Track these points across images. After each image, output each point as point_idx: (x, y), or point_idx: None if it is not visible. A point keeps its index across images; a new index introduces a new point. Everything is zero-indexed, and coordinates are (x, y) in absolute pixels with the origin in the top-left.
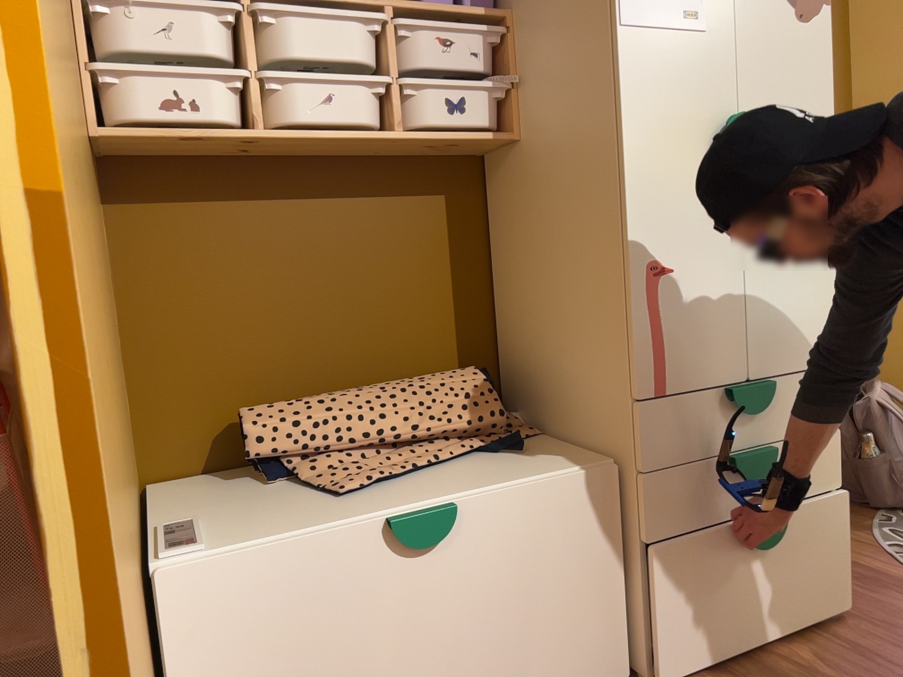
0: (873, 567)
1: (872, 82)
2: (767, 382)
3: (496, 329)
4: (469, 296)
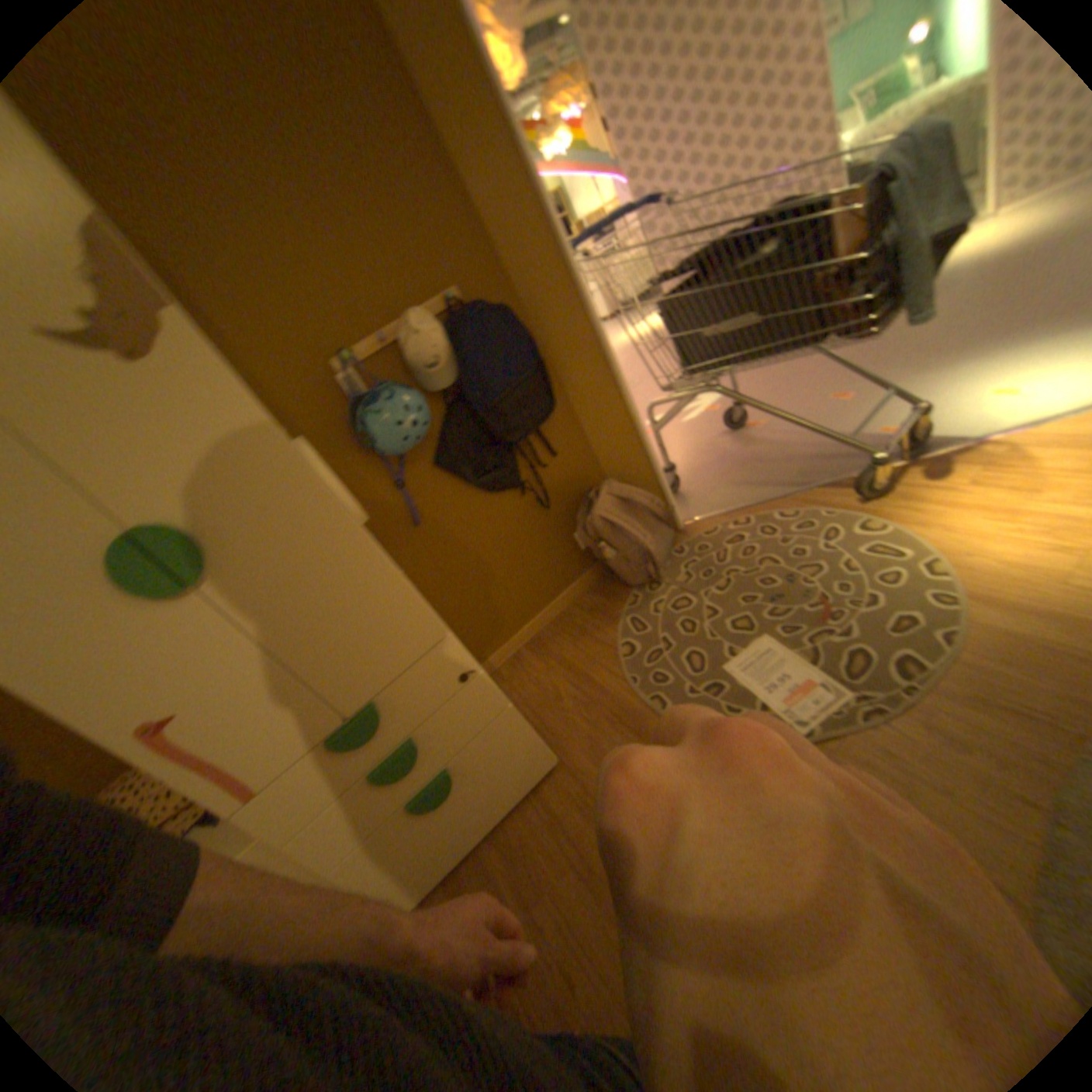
0: (600, 688)
1: (490, 185)
2: (365, 713)
3: None
4: None
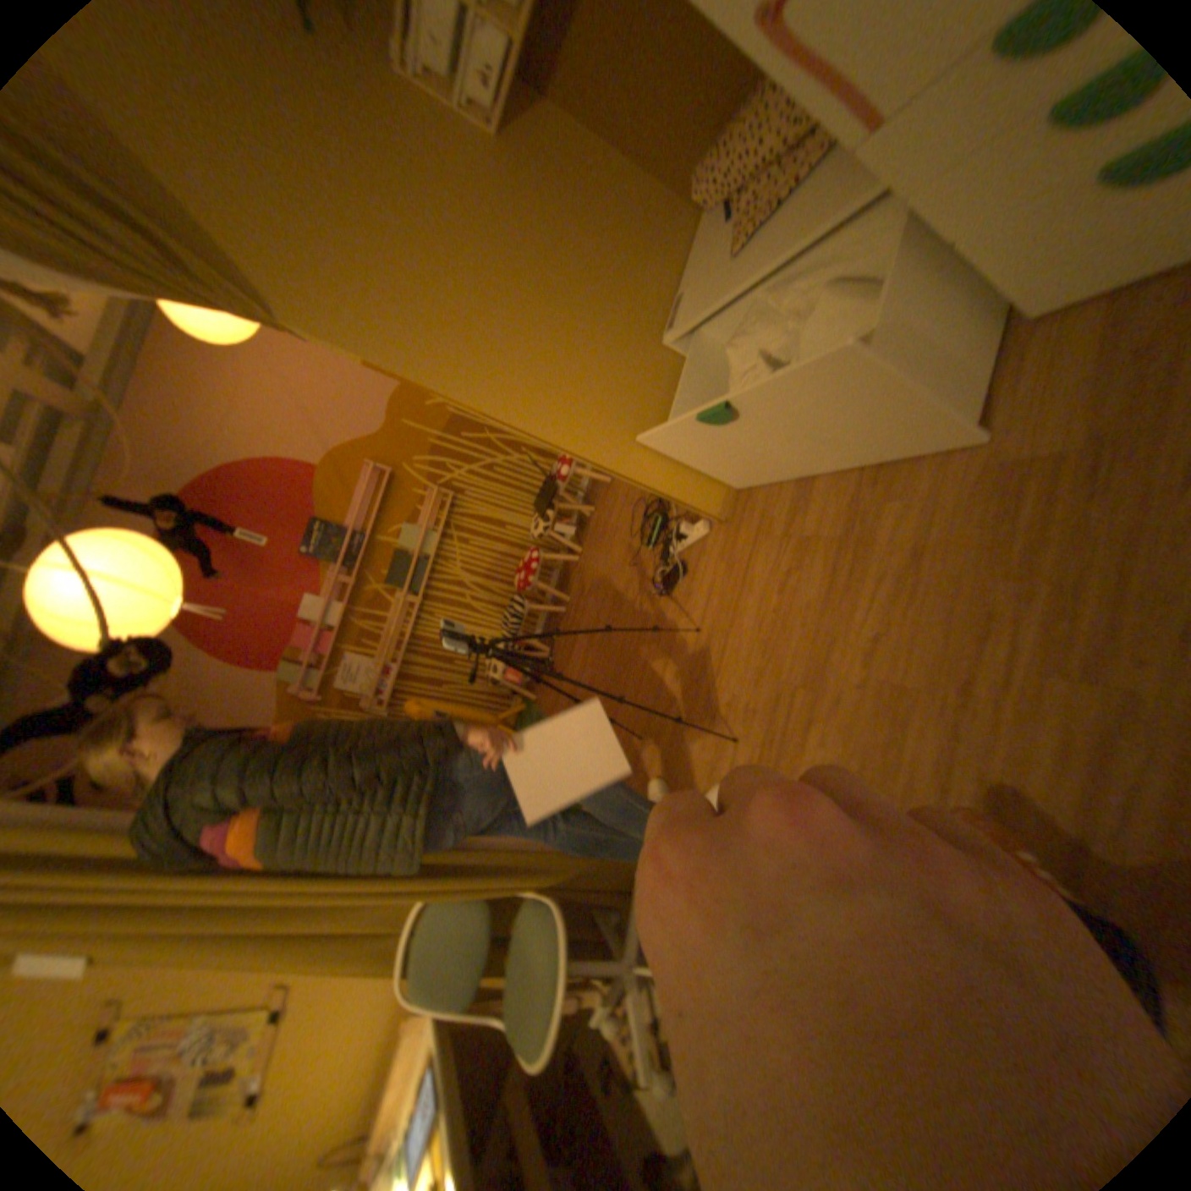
0: None
1: None
2: None
3: None
4: None
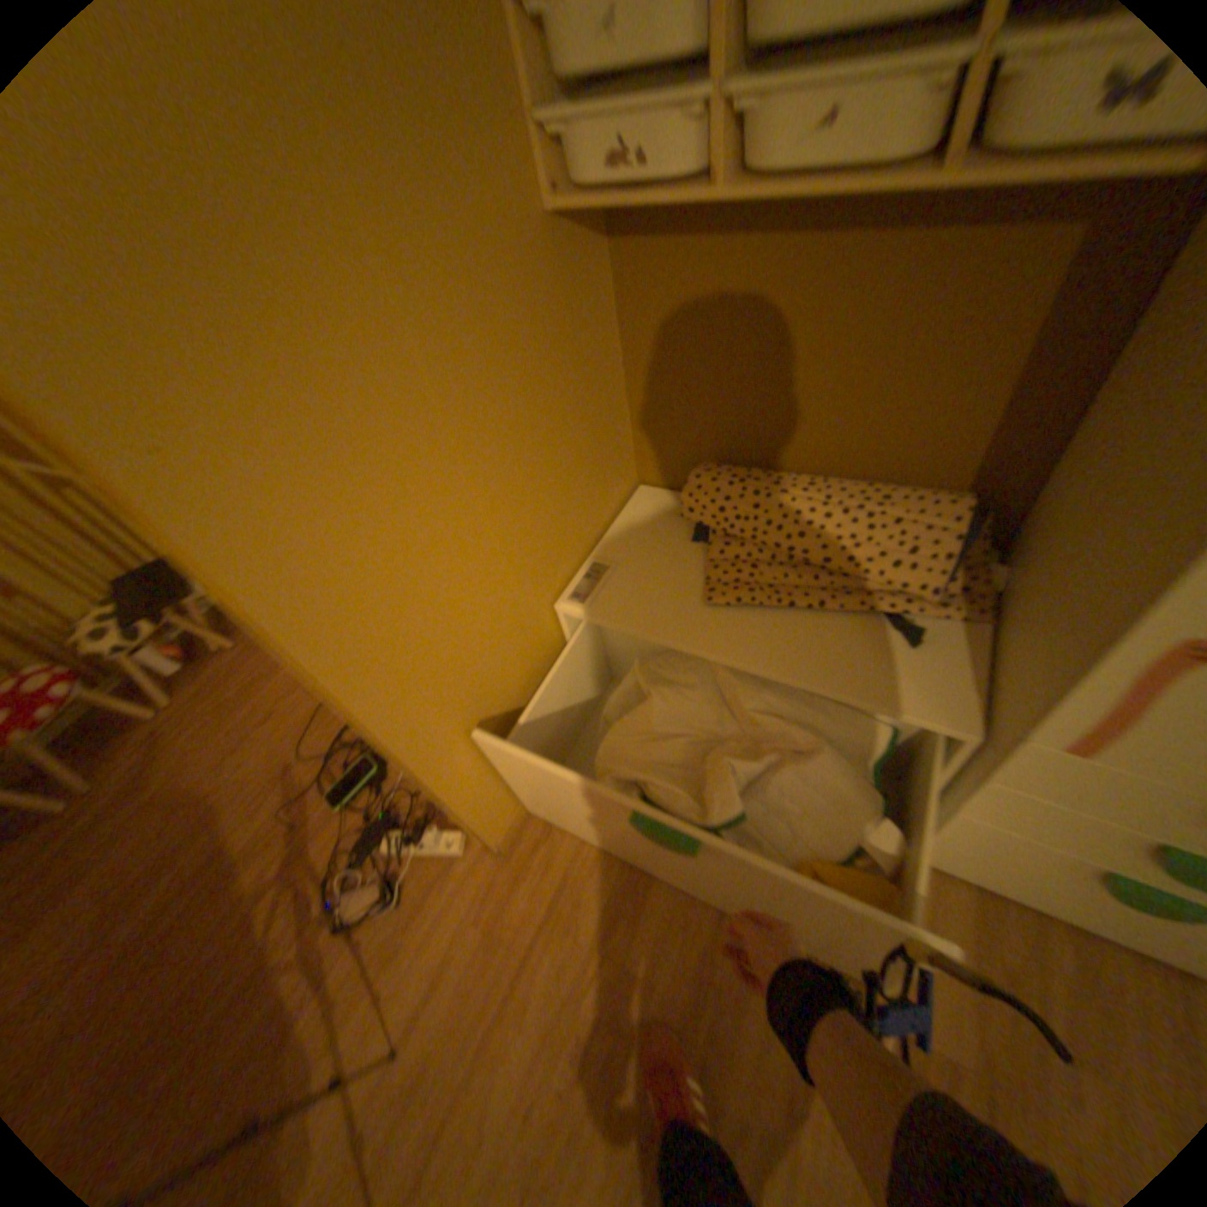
0: None
1: None
2: None
3: (1058, 455)
4: (1037, 401)
